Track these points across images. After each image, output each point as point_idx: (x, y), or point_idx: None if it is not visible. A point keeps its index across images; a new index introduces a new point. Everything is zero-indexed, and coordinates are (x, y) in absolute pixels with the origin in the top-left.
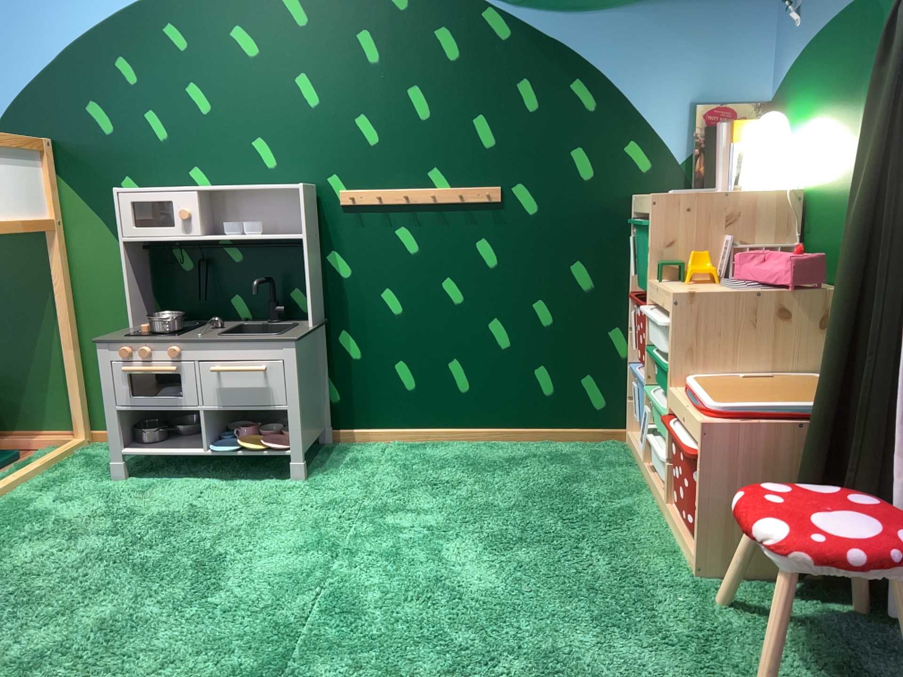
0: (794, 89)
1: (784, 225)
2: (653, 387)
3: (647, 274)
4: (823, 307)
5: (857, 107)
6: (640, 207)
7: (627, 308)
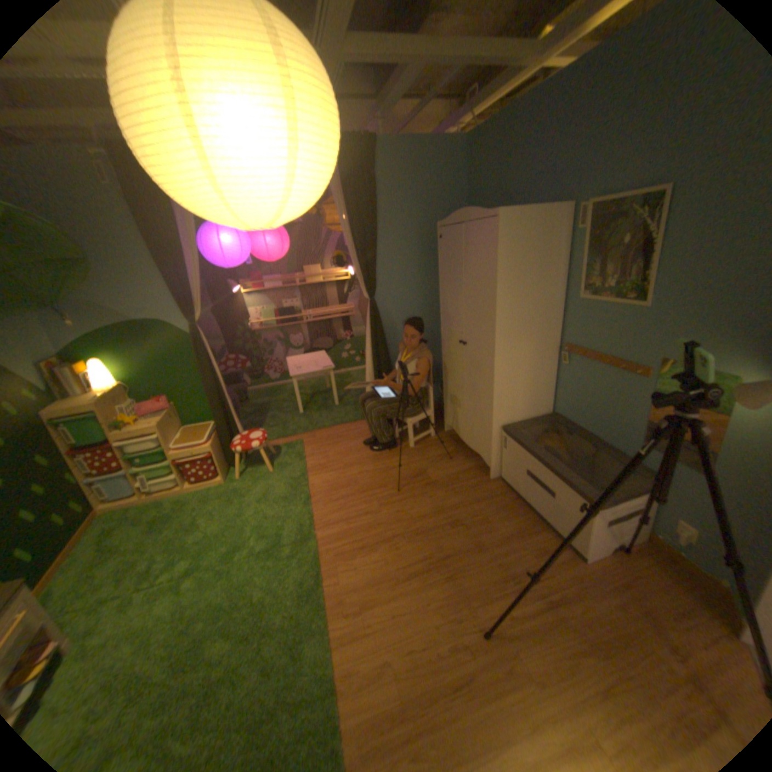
0: (83, 350)
1: (122, 396)
2: (127, 472)
3: (98, 436)
4: (172, 410)
5: (145, 353)
6: (62, 414)
7: (64, 463)
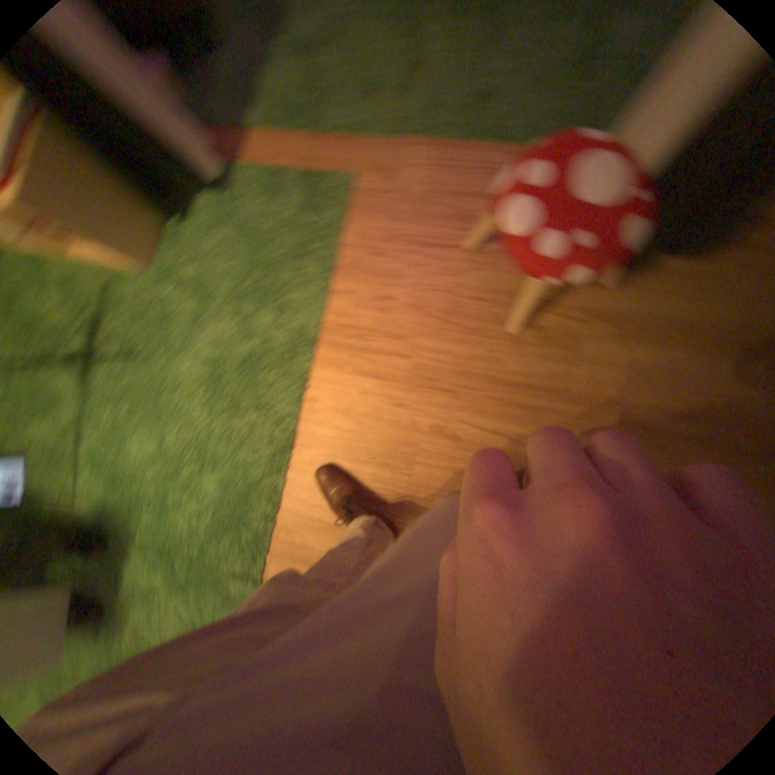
0: None
1: None
2: None
3: None
4: None
5: None
6: None
7: None
